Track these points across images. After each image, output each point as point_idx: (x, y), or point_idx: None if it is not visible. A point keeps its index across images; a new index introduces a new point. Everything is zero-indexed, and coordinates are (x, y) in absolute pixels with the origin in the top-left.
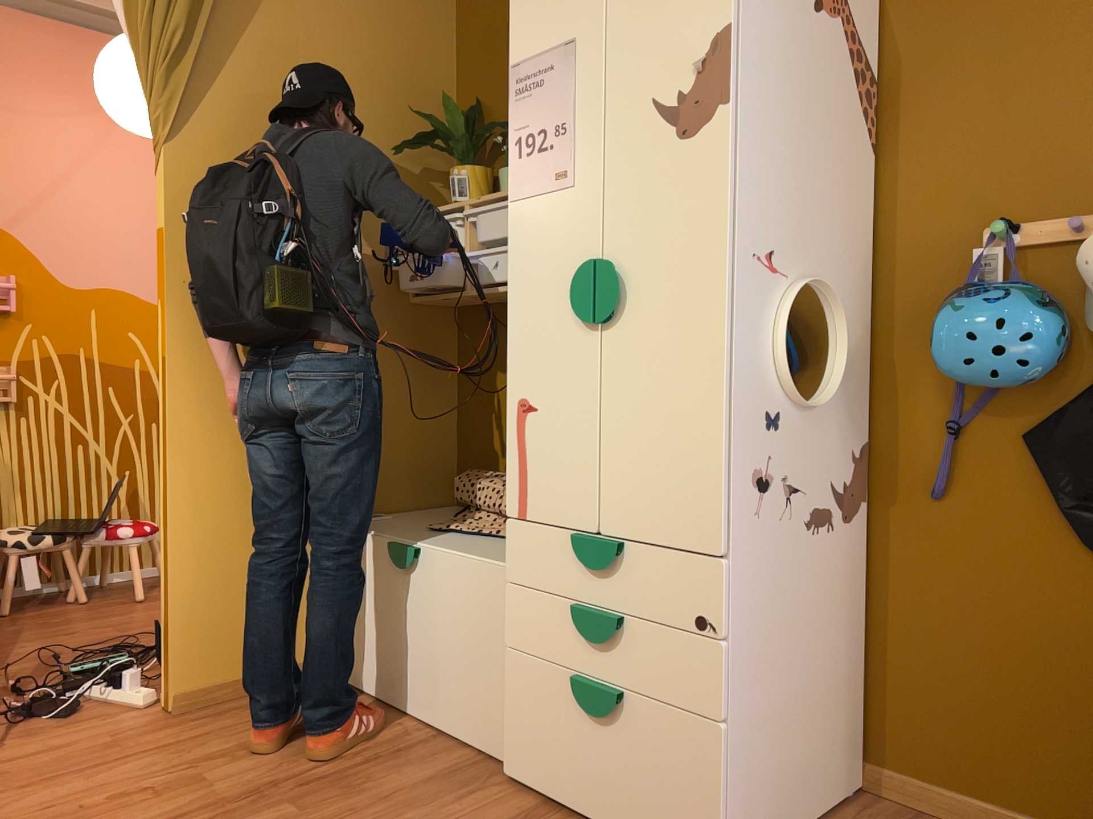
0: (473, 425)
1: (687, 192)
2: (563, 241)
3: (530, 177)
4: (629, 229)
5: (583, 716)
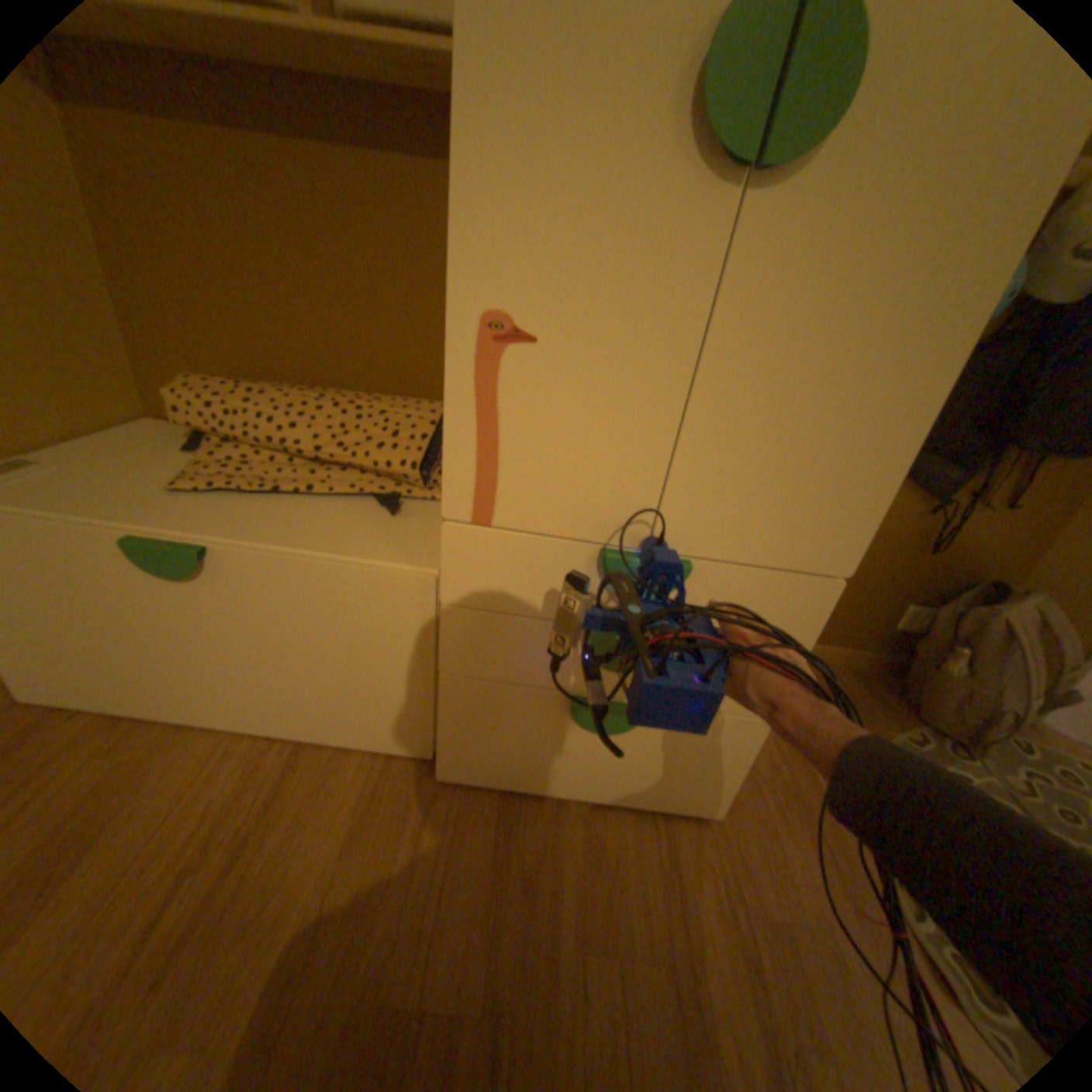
0: (156, 297)
1: None
2: None
3: None
4: None
5: (575, 726)
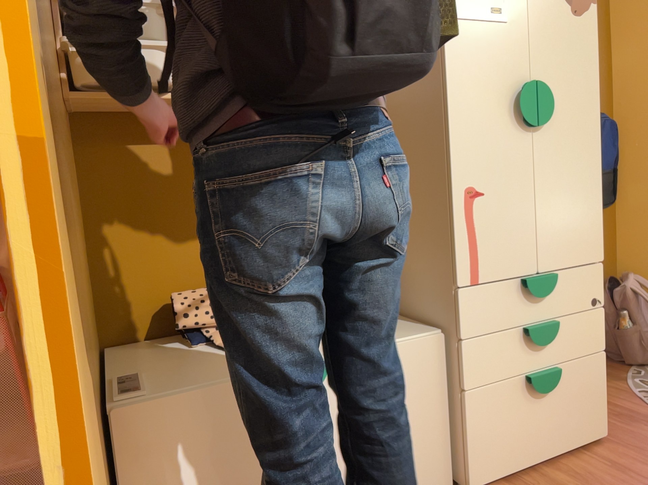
0: (126, 250)
1: (579, 49)
2: (500, 63)
3: (468, 3)
4: (547, 65)
5: (532, 399)
